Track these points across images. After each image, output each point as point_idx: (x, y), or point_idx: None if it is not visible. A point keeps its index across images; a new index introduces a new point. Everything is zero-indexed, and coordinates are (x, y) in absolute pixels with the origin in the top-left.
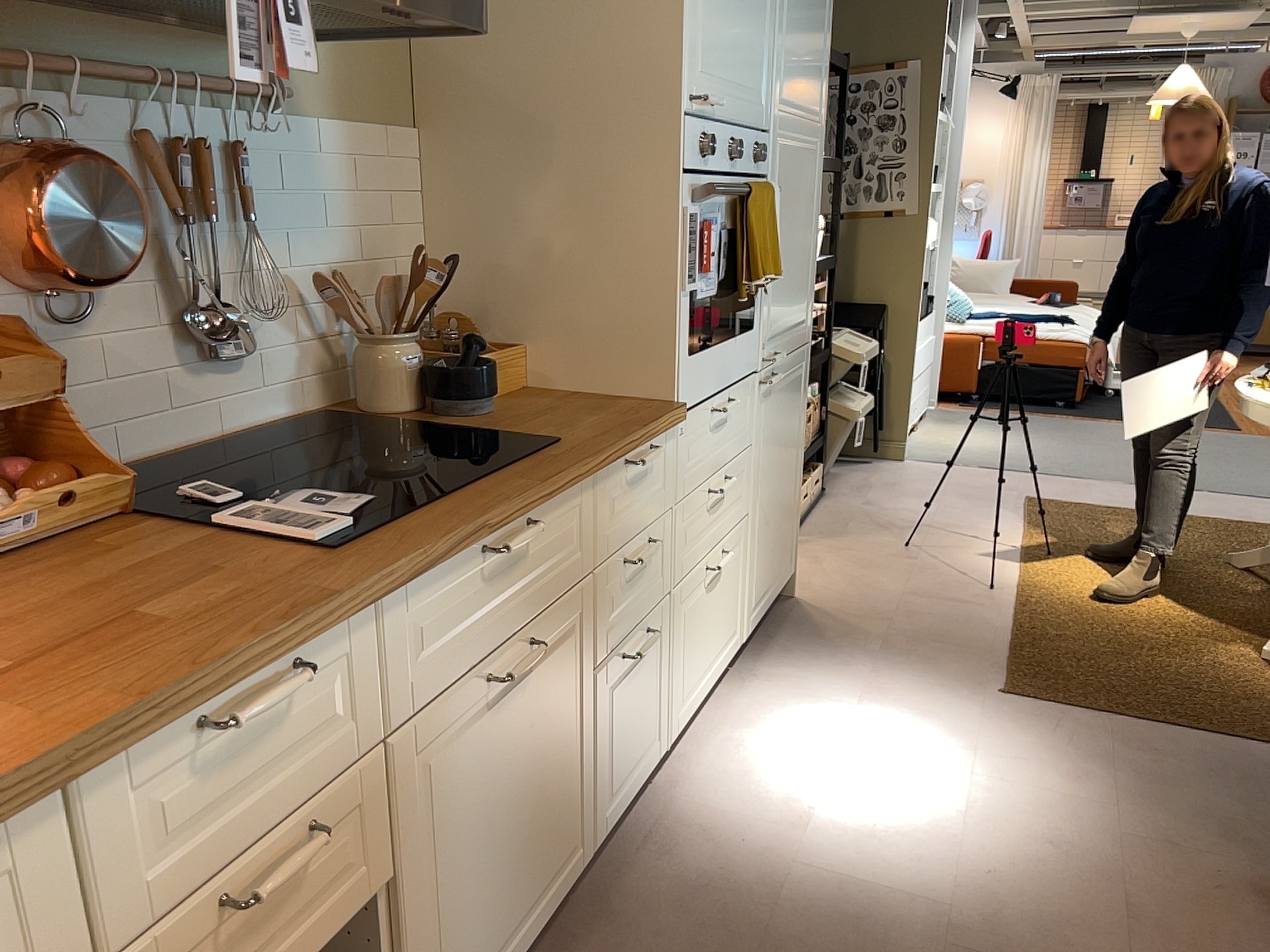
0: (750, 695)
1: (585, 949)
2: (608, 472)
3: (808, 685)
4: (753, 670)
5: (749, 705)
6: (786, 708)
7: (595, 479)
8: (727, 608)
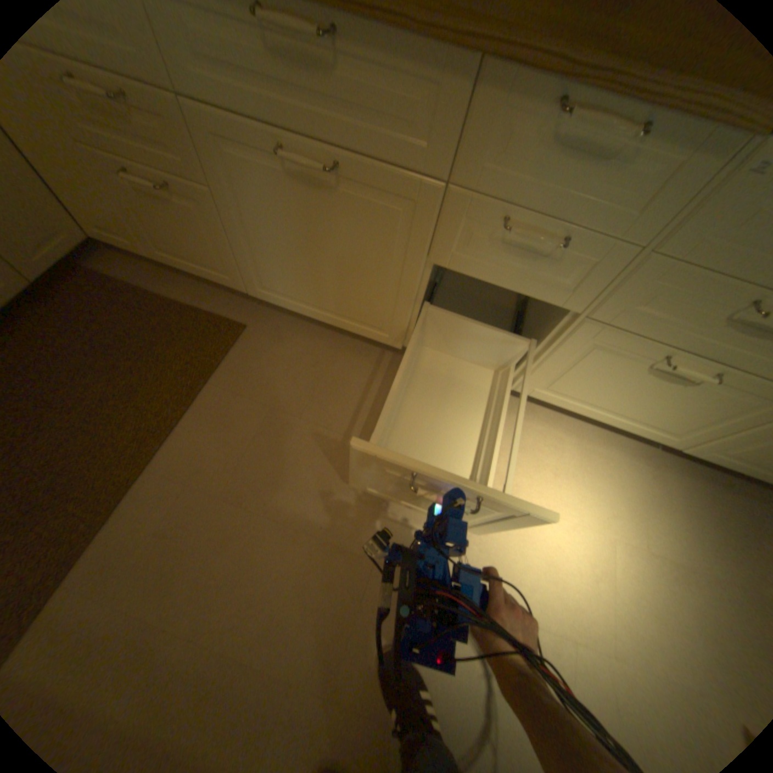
0: (625, 463)
1: (357, 362)
2: (511, 80)
3: (662, 514)
4: (664, 468)
5: (612, 461)
6: (618, 490)
7: (478, 70)
8: (678, 413)
